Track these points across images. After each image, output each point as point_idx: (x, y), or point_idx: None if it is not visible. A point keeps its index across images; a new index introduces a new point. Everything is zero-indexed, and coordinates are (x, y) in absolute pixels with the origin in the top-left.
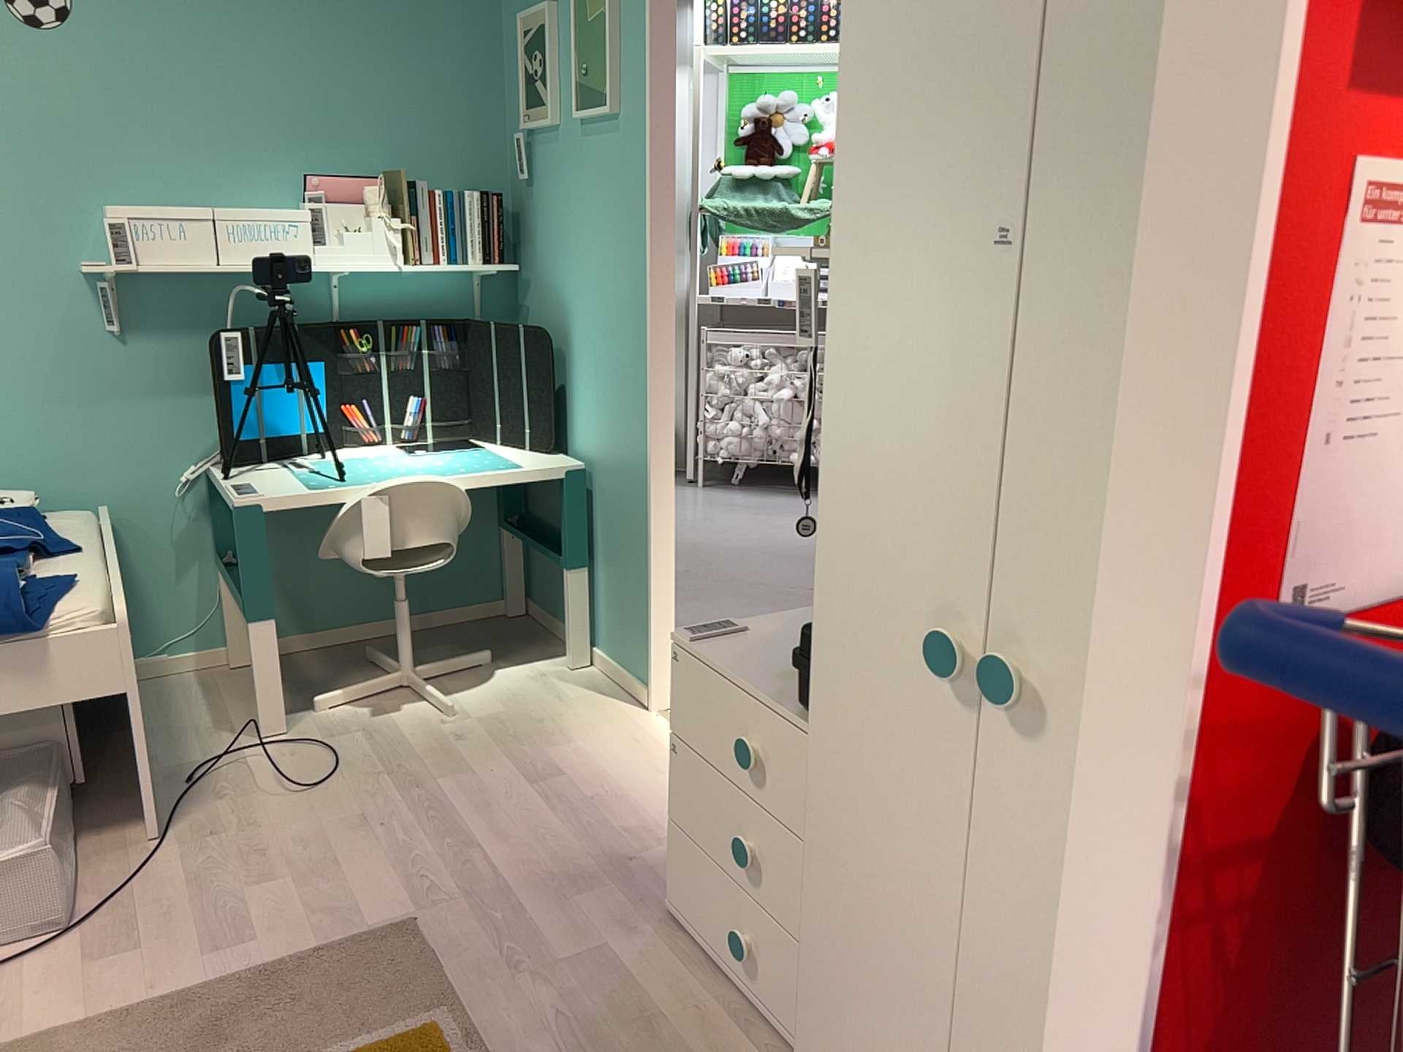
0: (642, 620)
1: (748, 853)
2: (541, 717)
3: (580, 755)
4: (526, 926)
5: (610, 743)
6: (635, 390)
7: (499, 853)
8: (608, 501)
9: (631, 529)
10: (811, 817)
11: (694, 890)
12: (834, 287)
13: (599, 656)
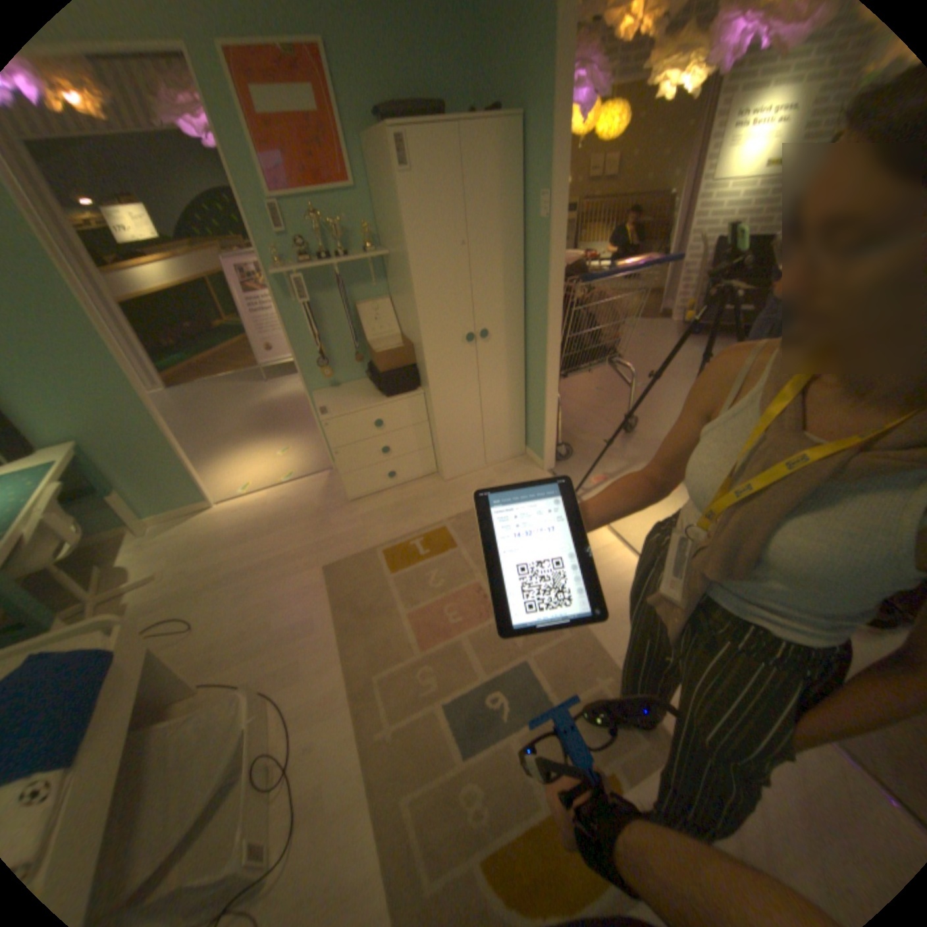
0: (180, 479)
1: (387, 448)
2: (185, 543)
3: (232, 528)
4: (341, 535)
5: (229, 519)
6: (107, 382)
7: (292, 546)
8: (108, 449)
9: (145, 448)
10: (433, 404)
11: (361, 483)
12: (412, 269)
13: (150, 520)
